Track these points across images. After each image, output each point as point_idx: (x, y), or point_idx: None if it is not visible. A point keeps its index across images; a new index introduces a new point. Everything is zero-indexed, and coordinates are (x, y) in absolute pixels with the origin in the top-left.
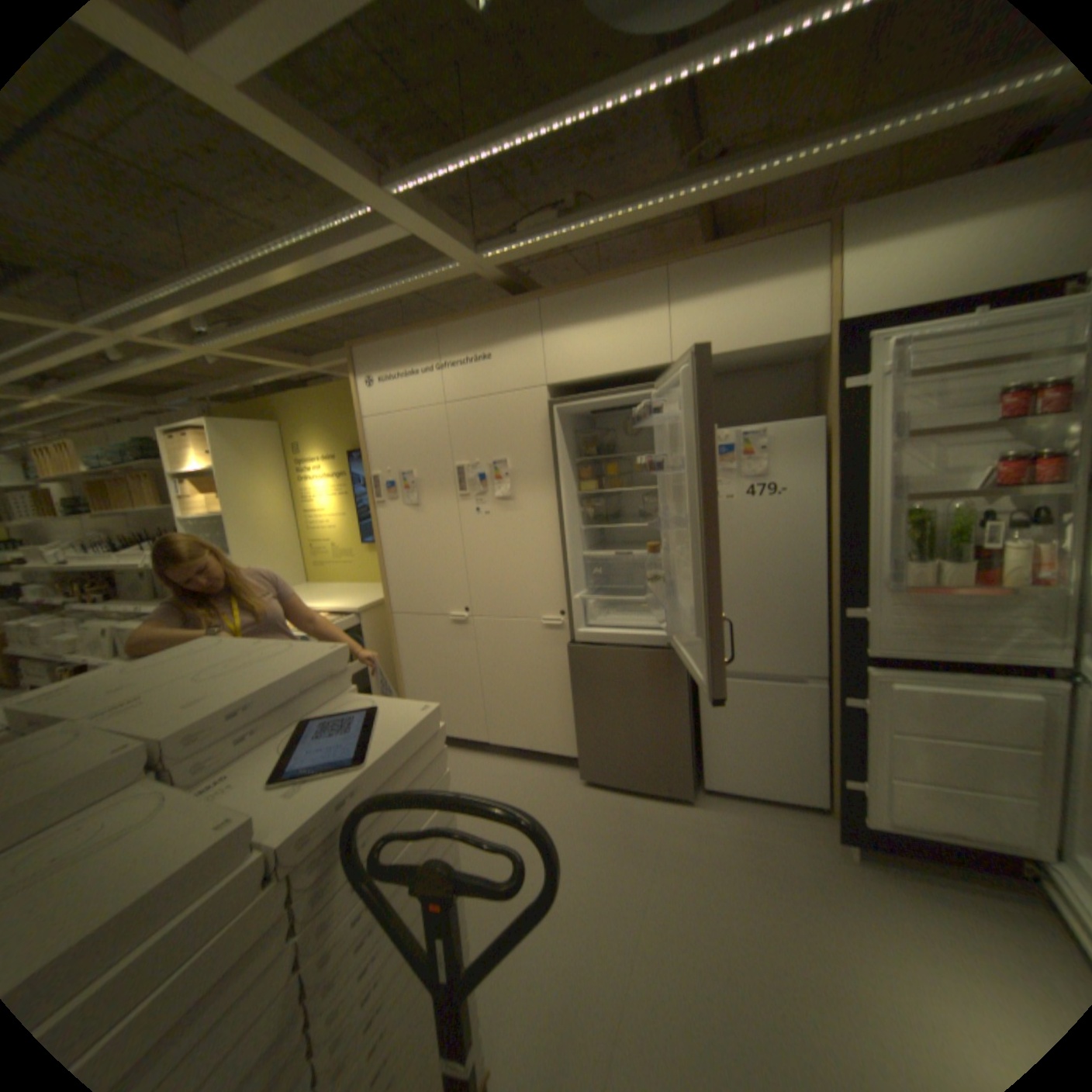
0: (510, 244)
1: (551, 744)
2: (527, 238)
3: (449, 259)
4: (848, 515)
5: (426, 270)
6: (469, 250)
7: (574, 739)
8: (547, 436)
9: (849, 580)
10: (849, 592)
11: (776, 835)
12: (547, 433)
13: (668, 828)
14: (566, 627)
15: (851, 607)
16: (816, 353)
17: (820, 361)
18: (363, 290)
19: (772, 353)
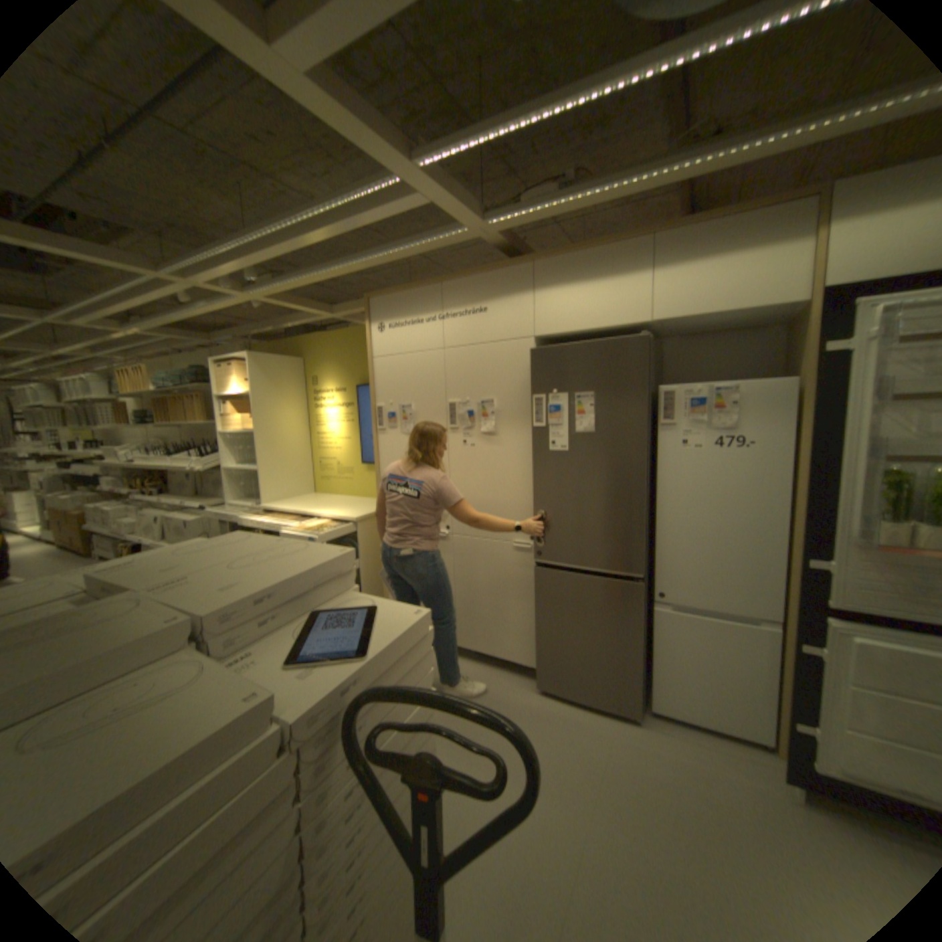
0: (514, 212)
1: (512, 653)
2: (529, 207)
3: (459, 225)
4: (817, 471)
5: (438, 234)
6: (478, 217)
7: (533, 652)
8: (531, 381)
9: (814, 533)
10: (813, 545)
11: (720, 766)
12: (531, 379)
13: (616, 744)
14: (534, 551)
15: (814, 559)
16: (791, 319)
17: (795, 326)
18: (384, 250)
19: (748, 317)
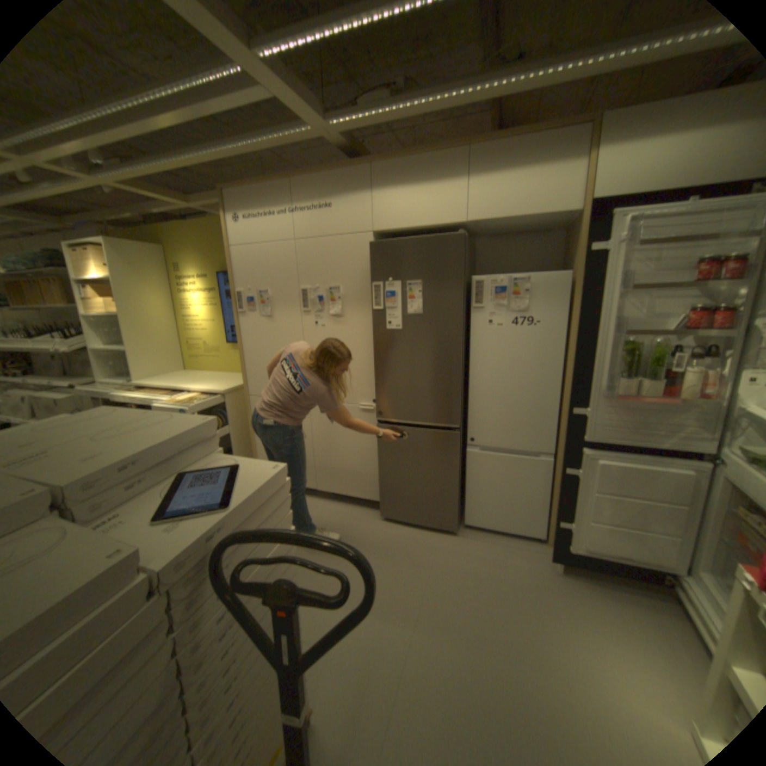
0: (352, 114)
1: (361, 491)
2: (365, 111)
3: (303, 122)
4: (581, 343)
5: (284, 130)
6: (319, 116)
7: (377, 489)
8: (371, 270)
9: (577, 388)
10: (576, 397)
11: (510, 556)
12: (371, 268)
13: (439, 550)
14: (376, 411)
15: (576, 407)
16: (569, 224)
17: (571, 230)
18: (233, 142)
19: (539, 221)
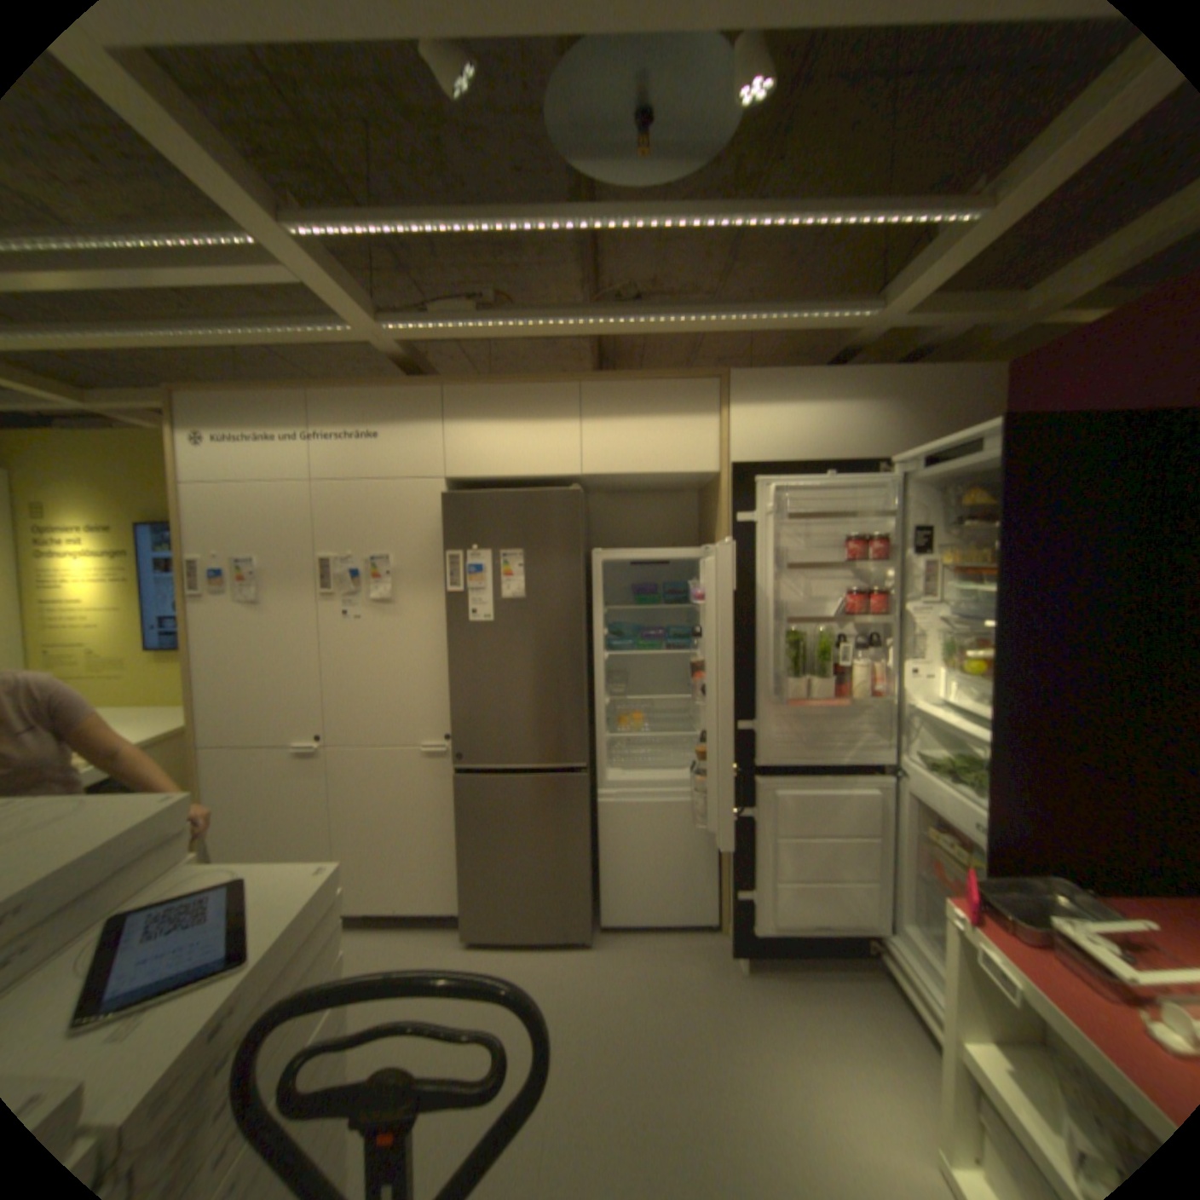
0: (420, 322)
1: (420, 902)
2: (440, 322)
3: (340, 320)
4: (735, 634)
5: (305, 324)
6: (370, 316)
7: (451, 892)
8: (442, 533)
9: (736, 694)
10: (736, 706)
11: (672, 964)
12: (444, 530)
13: (564, 981)
14: (450, 754)
15: (738, 720)
16: (701, 487)
17: (705, 494)
18: (208, 326)
19: (669, 481)
